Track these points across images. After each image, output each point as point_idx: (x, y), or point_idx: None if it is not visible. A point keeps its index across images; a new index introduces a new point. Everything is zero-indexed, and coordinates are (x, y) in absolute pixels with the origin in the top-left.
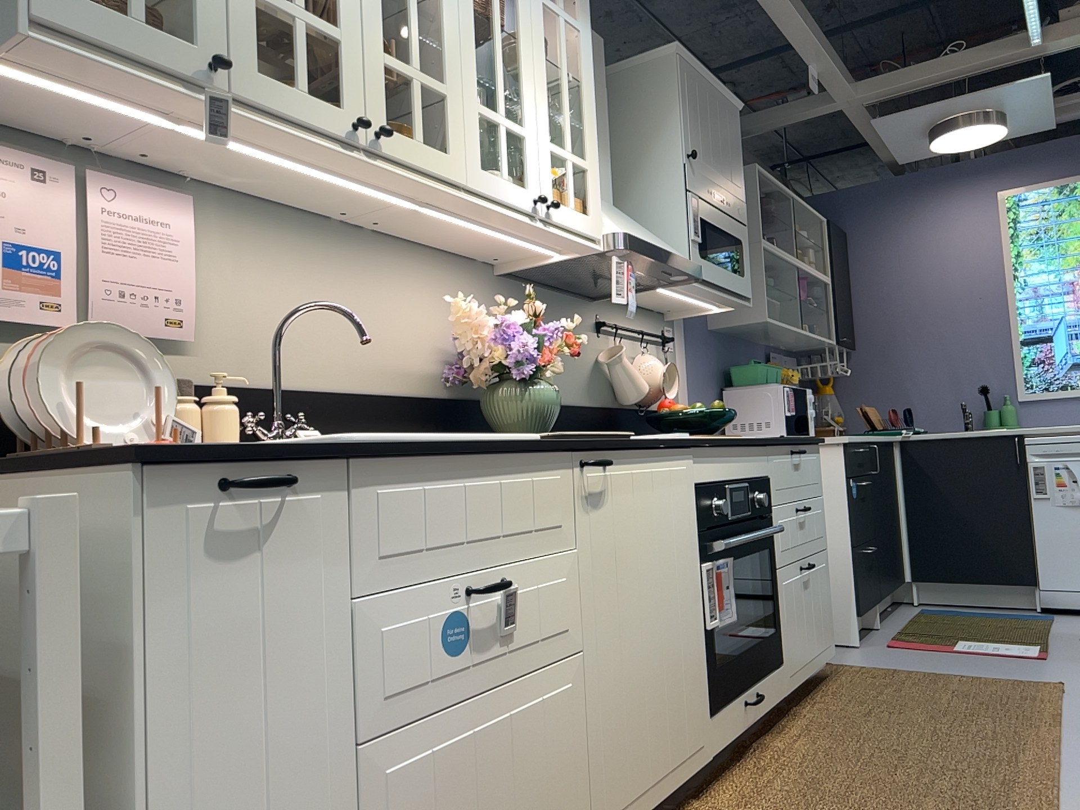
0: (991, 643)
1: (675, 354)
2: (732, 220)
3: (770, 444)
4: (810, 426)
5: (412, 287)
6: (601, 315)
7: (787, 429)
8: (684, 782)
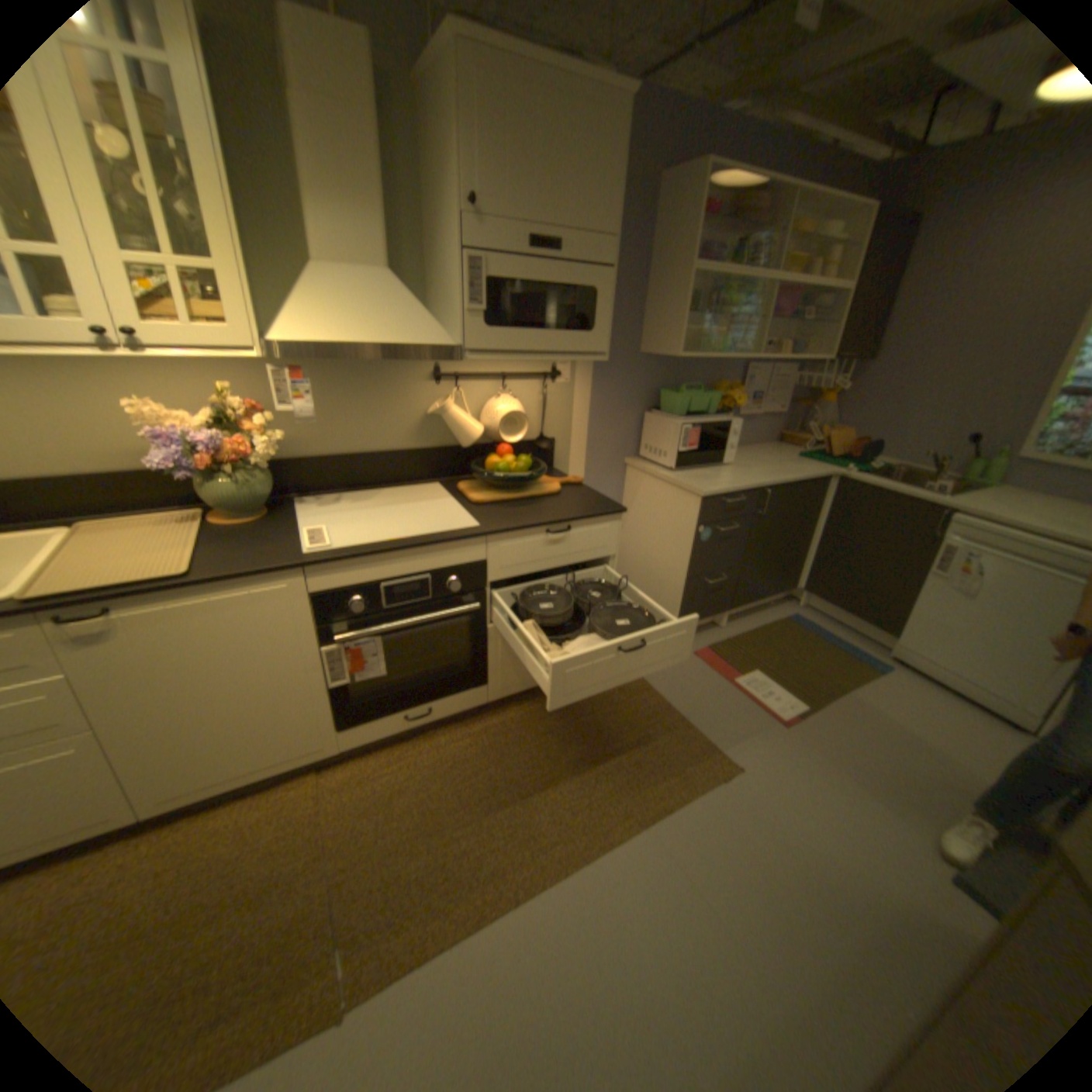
0: (775, 687)
1: (567, 385)
2: (585, 261)
3: (480, 536)
4: (722, 455)
5: (135, 378)
6: (439, 363)
7: (678, 462)
8: (289, 769)
